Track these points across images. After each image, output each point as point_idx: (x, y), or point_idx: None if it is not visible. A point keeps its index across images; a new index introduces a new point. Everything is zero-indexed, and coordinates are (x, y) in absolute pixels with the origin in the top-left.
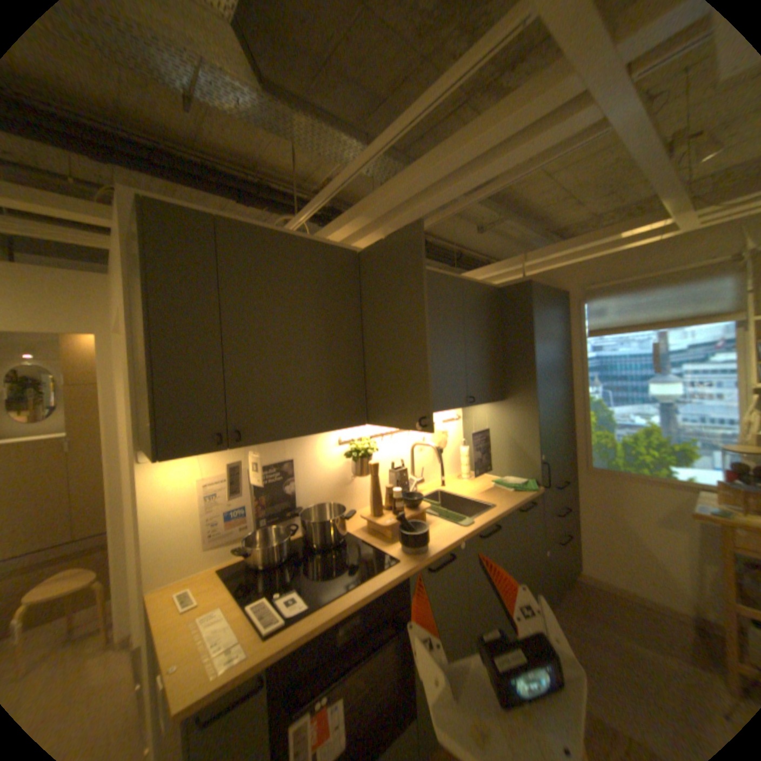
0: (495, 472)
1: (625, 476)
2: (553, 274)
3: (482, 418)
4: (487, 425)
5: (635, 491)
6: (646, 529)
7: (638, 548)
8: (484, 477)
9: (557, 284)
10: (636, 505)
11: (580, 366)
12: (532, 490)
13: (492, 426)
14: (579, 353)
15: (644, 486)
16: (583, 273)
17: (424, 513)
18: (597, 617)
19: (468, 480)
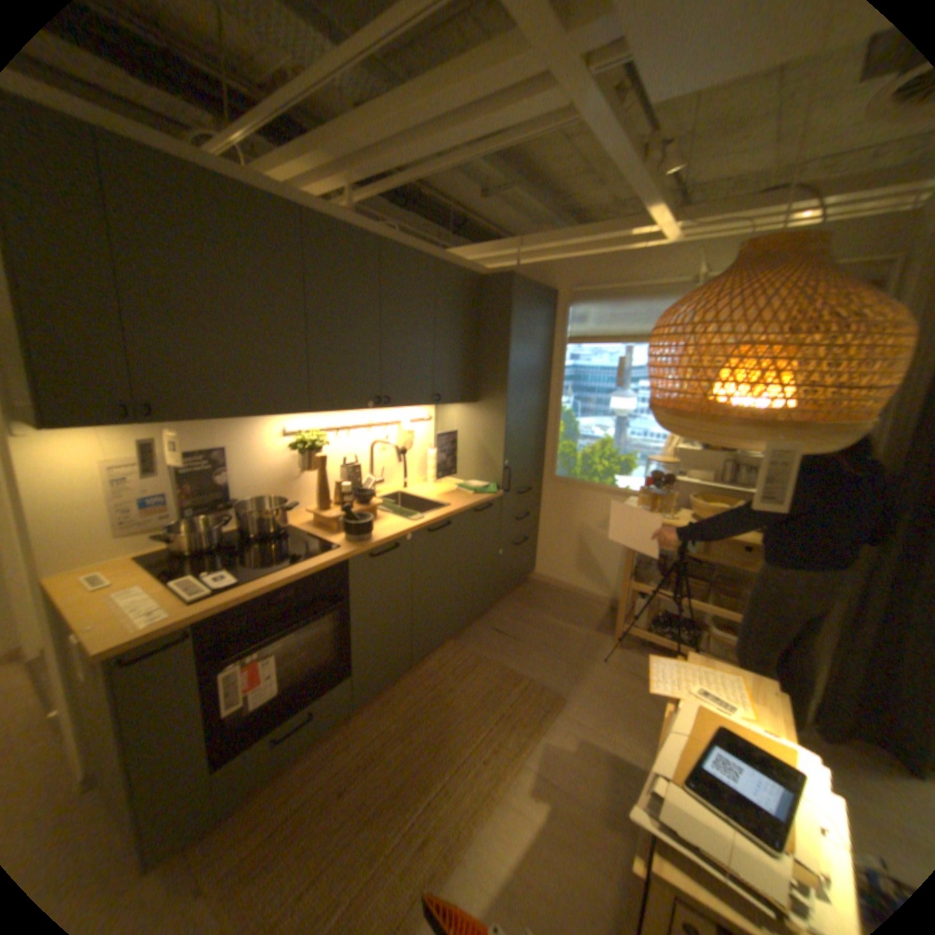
0: (461, 477)
1: (580, 484)
2: (546, 269)
3: (454, 421)
4: (458, 429)
5: (586, 498)
6: (589, 531)
7: (580, 547)
8: (451, 481)
9: (549, 280)
10: (584, 510)
11: (558, 375)
12: (491, 493)
13: (463, 429)
14: (559, 361)
15: (593, 493)
16: (574, 273)
17: (377, 510)
18: (536, 605)
19: (433, 483)
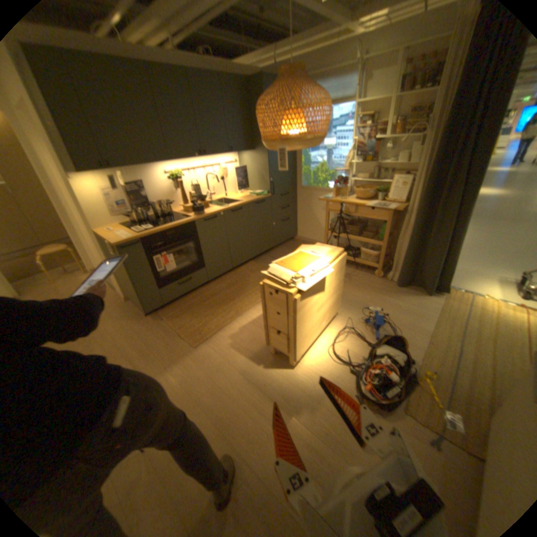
0: (253, 190)
1: (312, 189)
2: None
3: (246, 162)
4: (248, 165)
5: (315, 196)
6: (318, 212)
7: (315, 221)
8: (248, 193)
9: None
10: (315, 202)
11: None
12: (263, 195)
13: (250, 166)
14: None
15: (318, 193)
16: None
17: (210, 206)
18: (294, 249)
19: (239, 194)
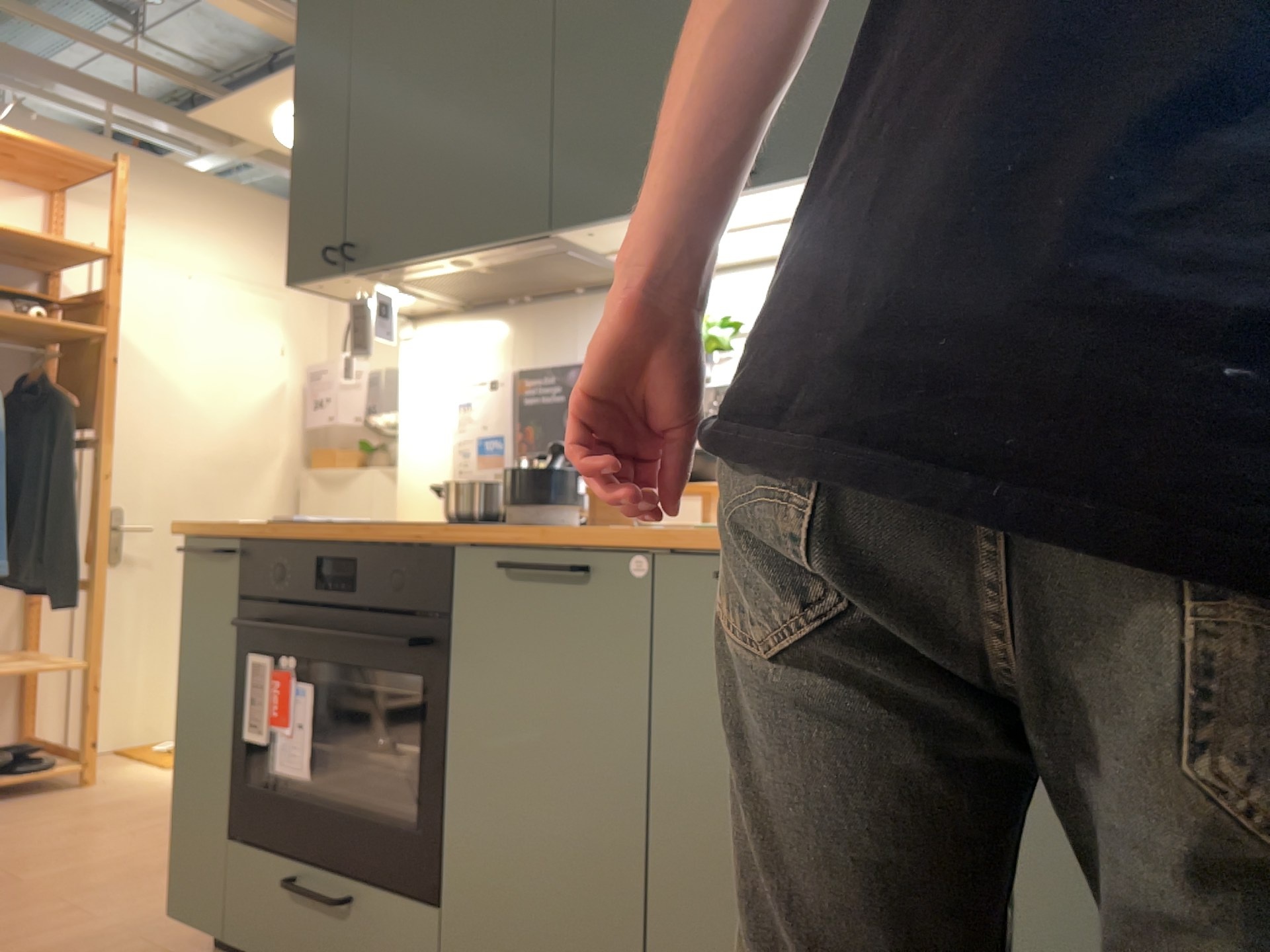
0: None
1: None
2: None
3: None
4: None
5: None
6: None
7: None
8: None
9: None
10: None
11: None
12: None
13: None
14: None
15: None
16: None
17: None
18: None
19: None
